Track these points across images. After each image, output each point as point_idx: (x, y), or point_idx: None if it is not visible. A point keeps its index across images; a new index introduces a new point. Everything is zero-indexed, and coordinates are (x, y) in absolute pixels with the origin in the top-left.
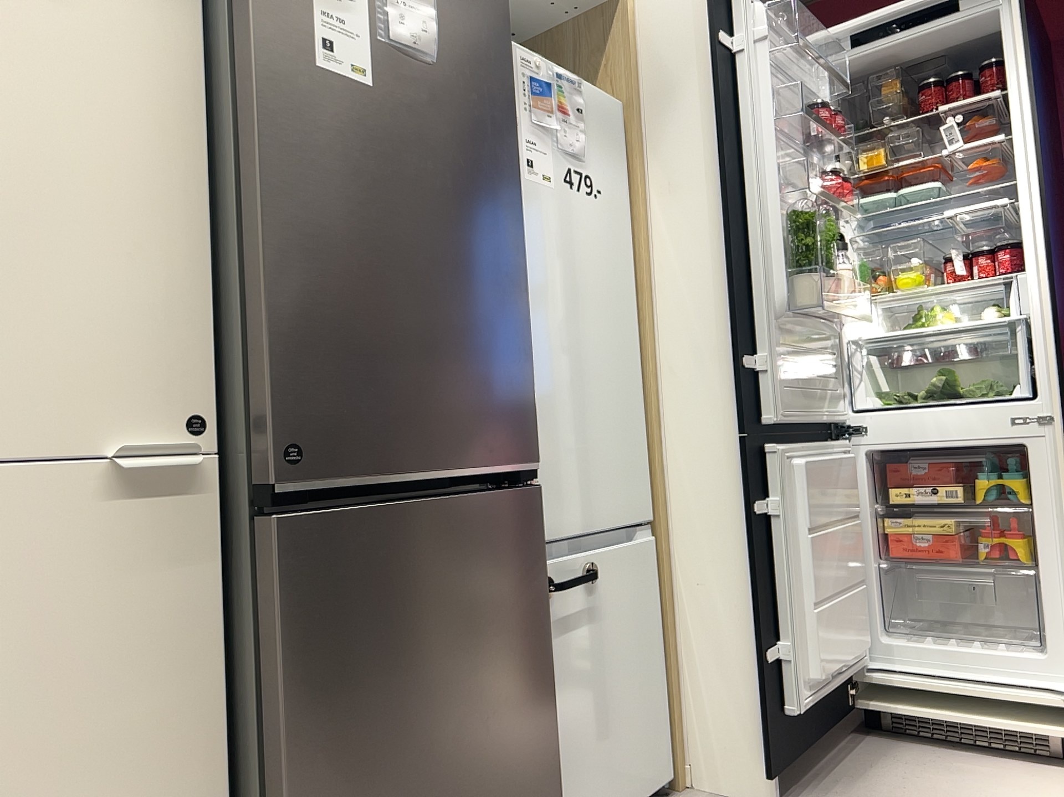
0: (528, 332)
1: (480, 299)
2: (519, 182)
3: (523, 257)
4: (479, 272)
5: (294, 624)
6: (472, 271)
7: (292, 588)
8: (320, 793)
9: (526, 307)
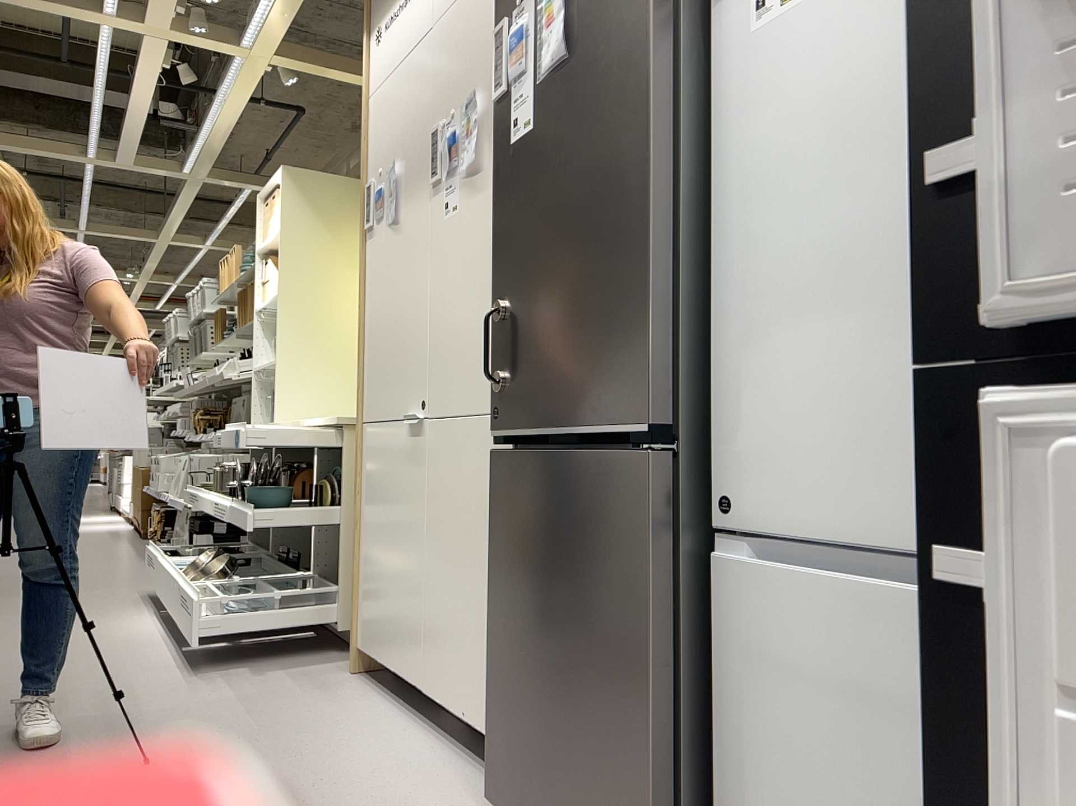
0: (649, 272)
1: (598, 258)
2: (650, 93)
3: (649, 182)
4: (598, 230)
5: (495, 520)
6: (592, 234)
7: (495, 497)
8: (499, 631)
9: (649, 242)
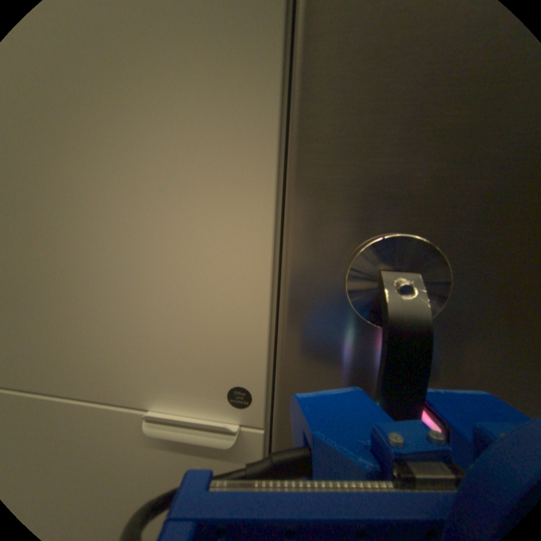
0: None
1: None
2: None
3: None
4: None
5: None
6: None
7: None
8: None
9: None
